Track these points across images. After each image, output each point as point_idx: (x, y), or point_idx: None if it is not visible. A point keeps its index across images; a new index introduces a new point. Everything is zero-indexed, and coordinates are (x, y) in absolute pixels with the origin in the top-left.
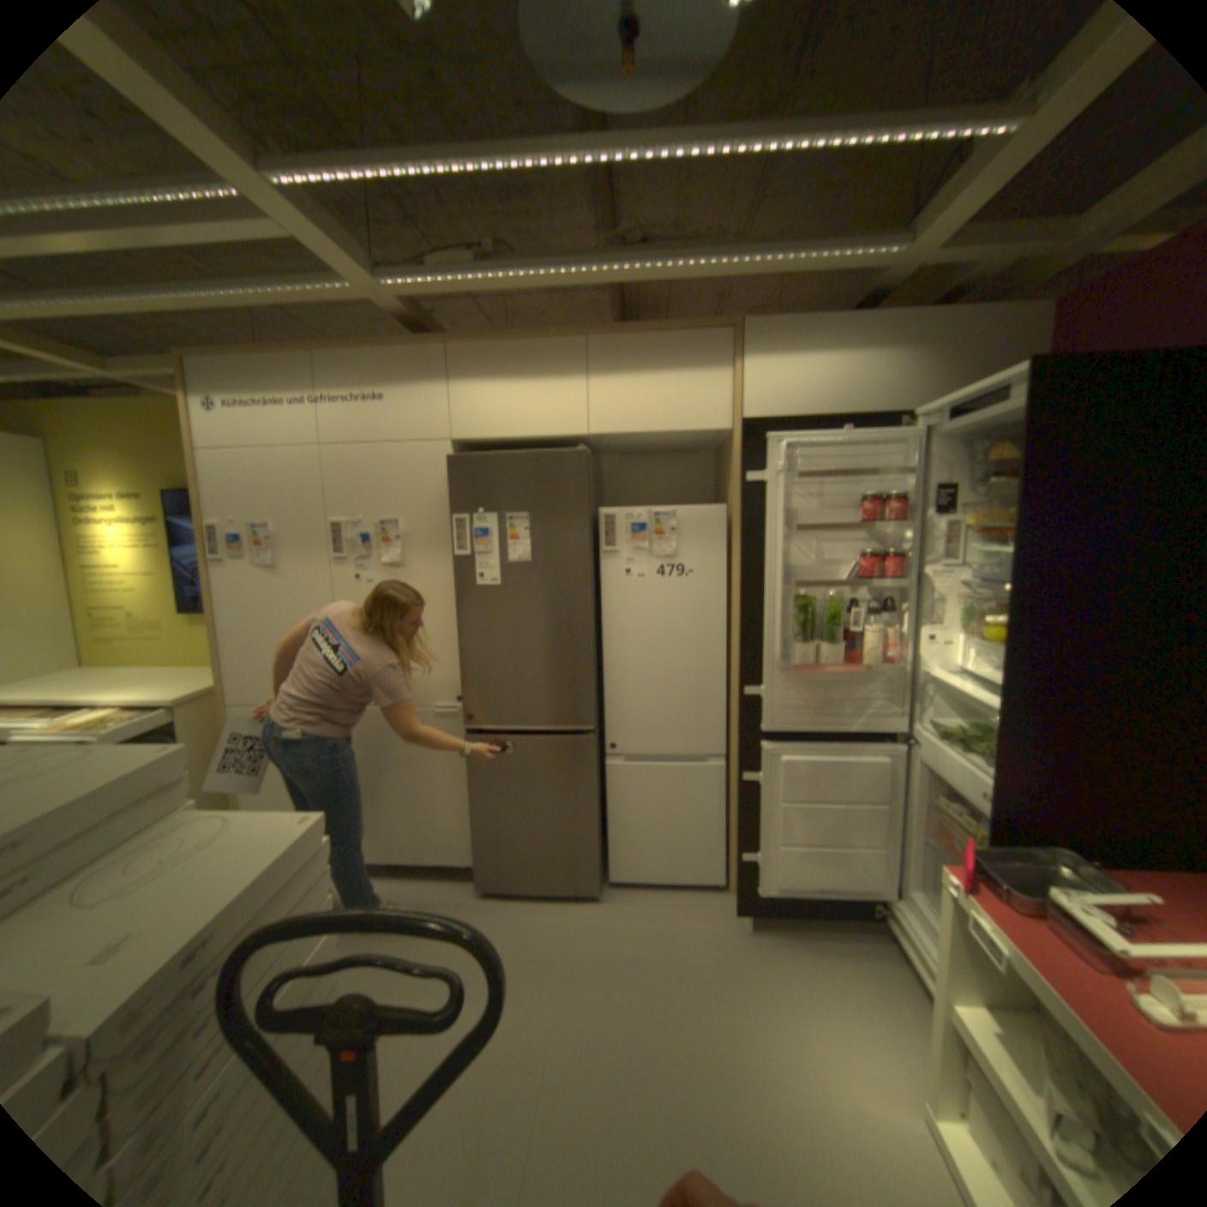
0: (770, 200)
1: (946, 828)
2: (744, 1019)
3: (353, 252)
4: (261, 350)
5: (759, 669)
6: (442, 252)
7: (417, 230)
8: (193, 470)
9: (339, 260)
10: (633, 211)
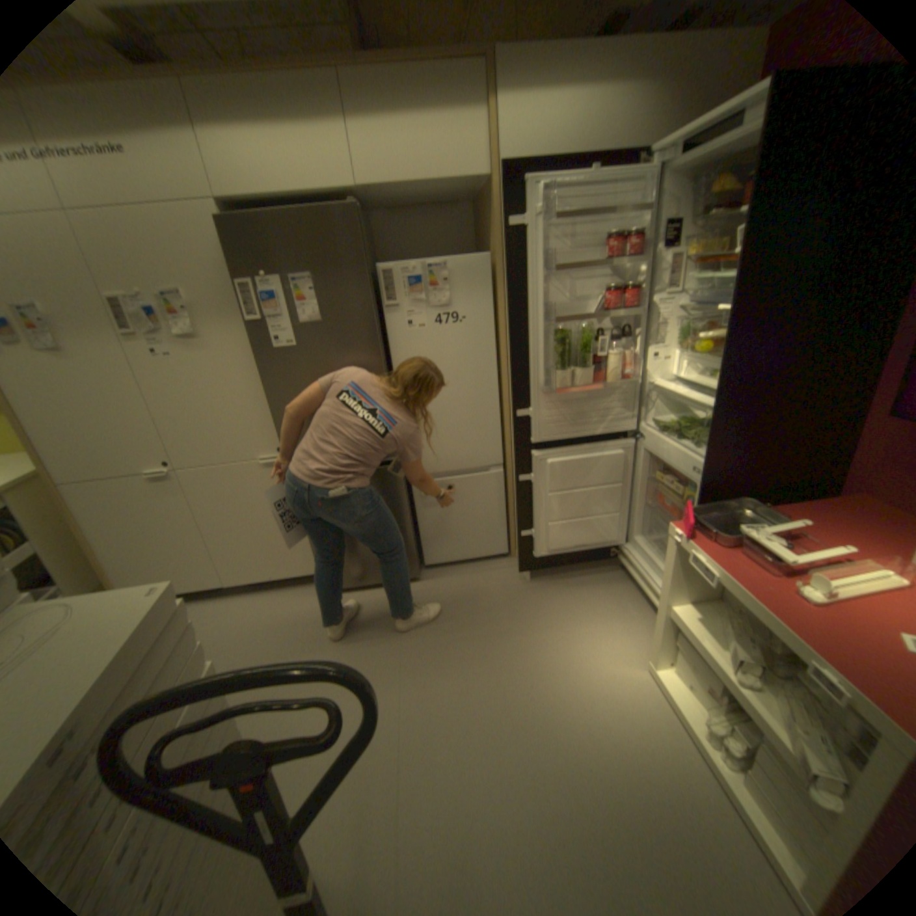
0: None
1: (659, 491)
2: (531, 635)
3: None
4: None
5: (527, 394)
6: None
7: None
8: None
9: None
10: None
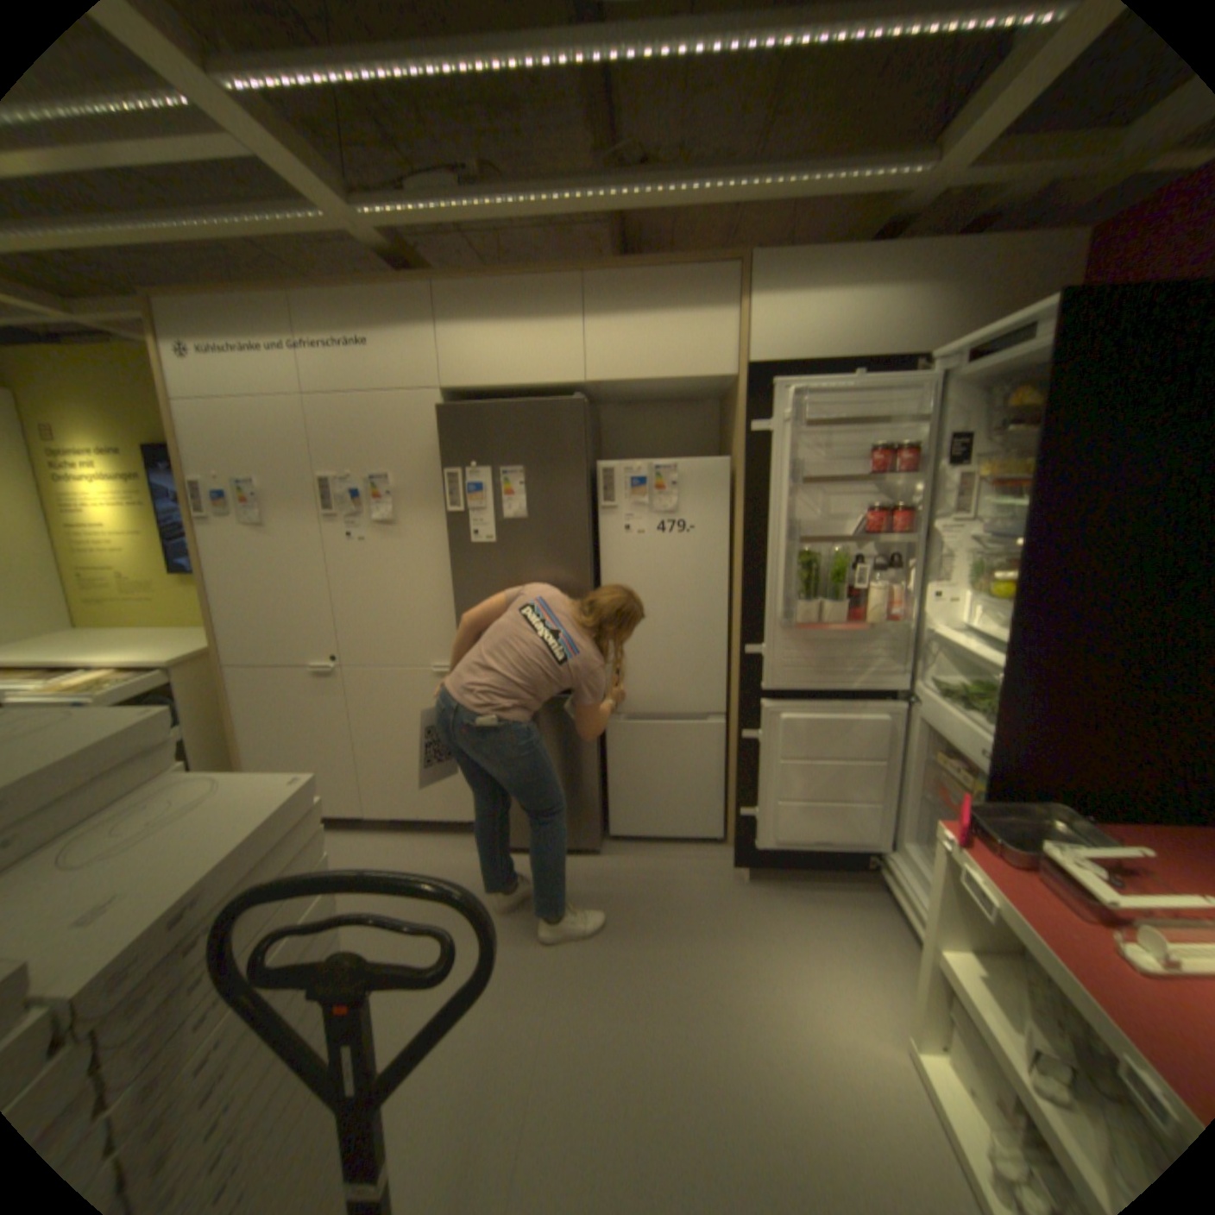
0: (784, 113)
1: (944, 783)
2: (739, 962)
3: (324, 174)
4: (233, 290)
5: (761, 626)
6: (424, 175)
7: (395, 150)
8: (171, 422)
9: (309, 183)
10: (633, 125)
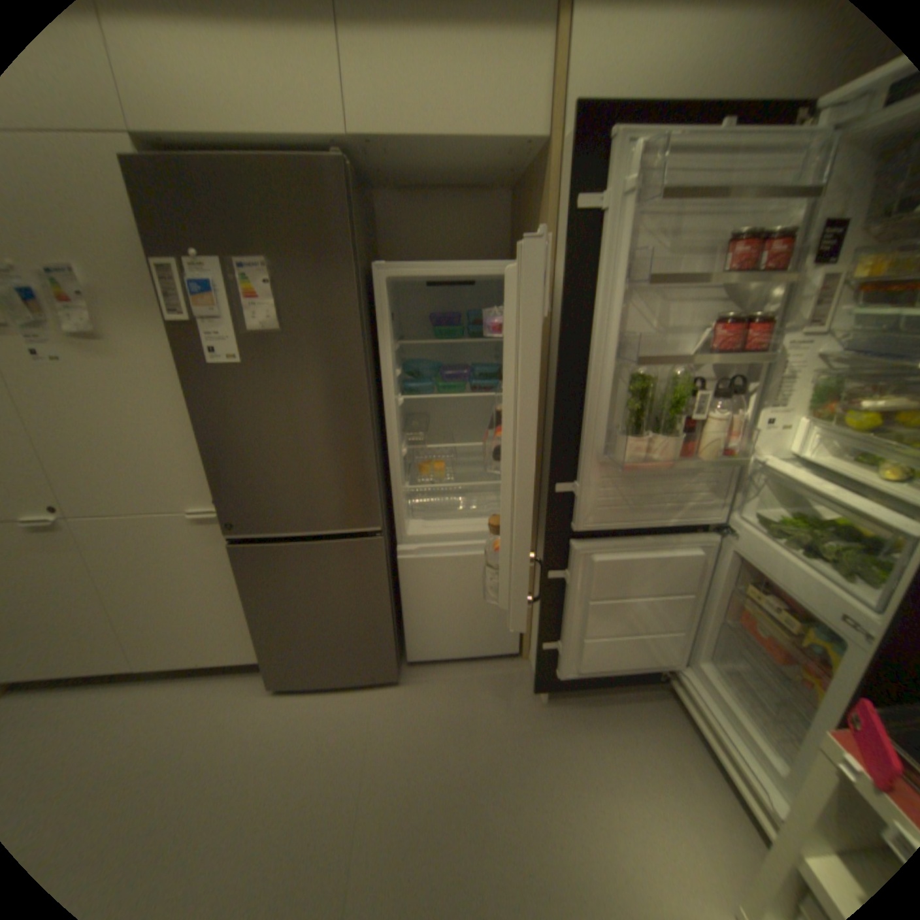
0: None
1: (744, 607)
2: (549, 811)
3: None
4: None
5: (574, 461)
6: None
7: None
8: None
9: None
10: None
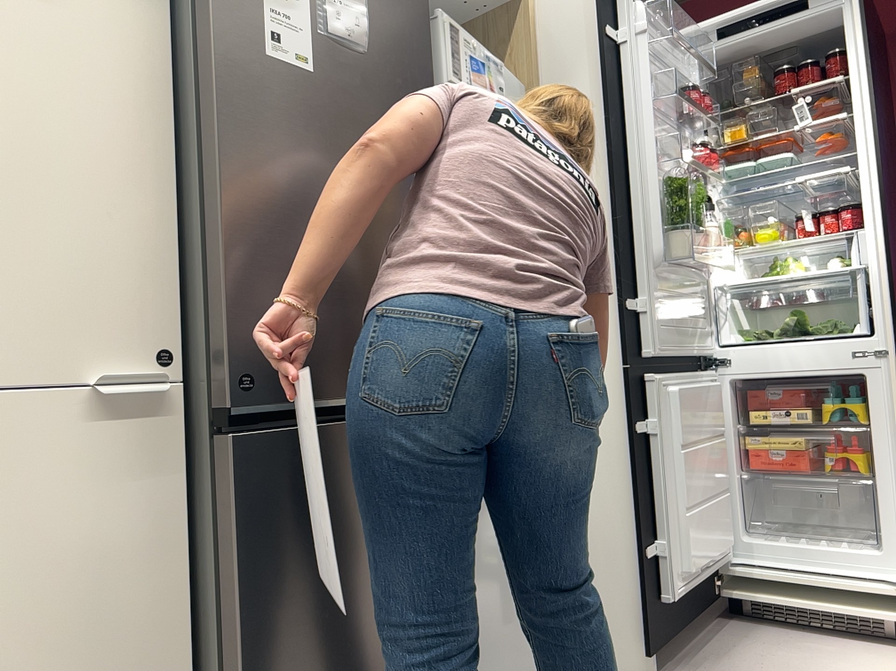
0: None
1: (745, 451)
2: None
3: None
4: None
5: (634, 273)
6: None
7: None
8: None
9: None
10: None
